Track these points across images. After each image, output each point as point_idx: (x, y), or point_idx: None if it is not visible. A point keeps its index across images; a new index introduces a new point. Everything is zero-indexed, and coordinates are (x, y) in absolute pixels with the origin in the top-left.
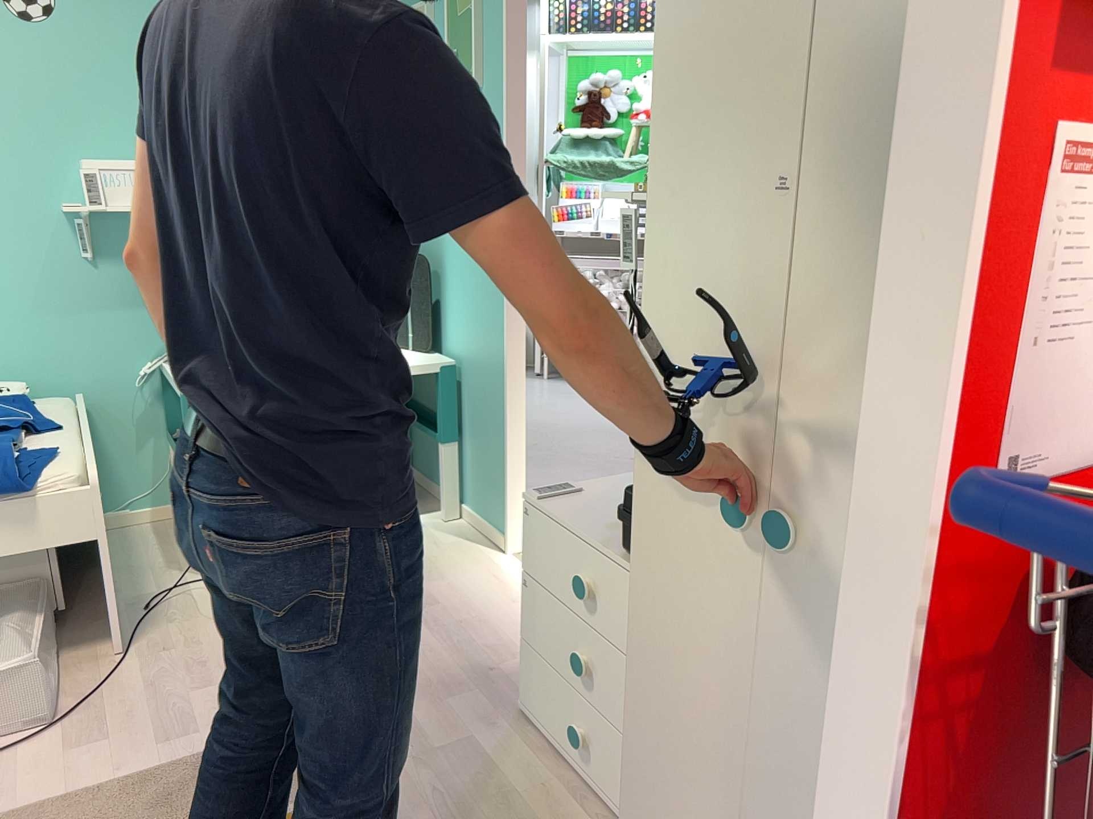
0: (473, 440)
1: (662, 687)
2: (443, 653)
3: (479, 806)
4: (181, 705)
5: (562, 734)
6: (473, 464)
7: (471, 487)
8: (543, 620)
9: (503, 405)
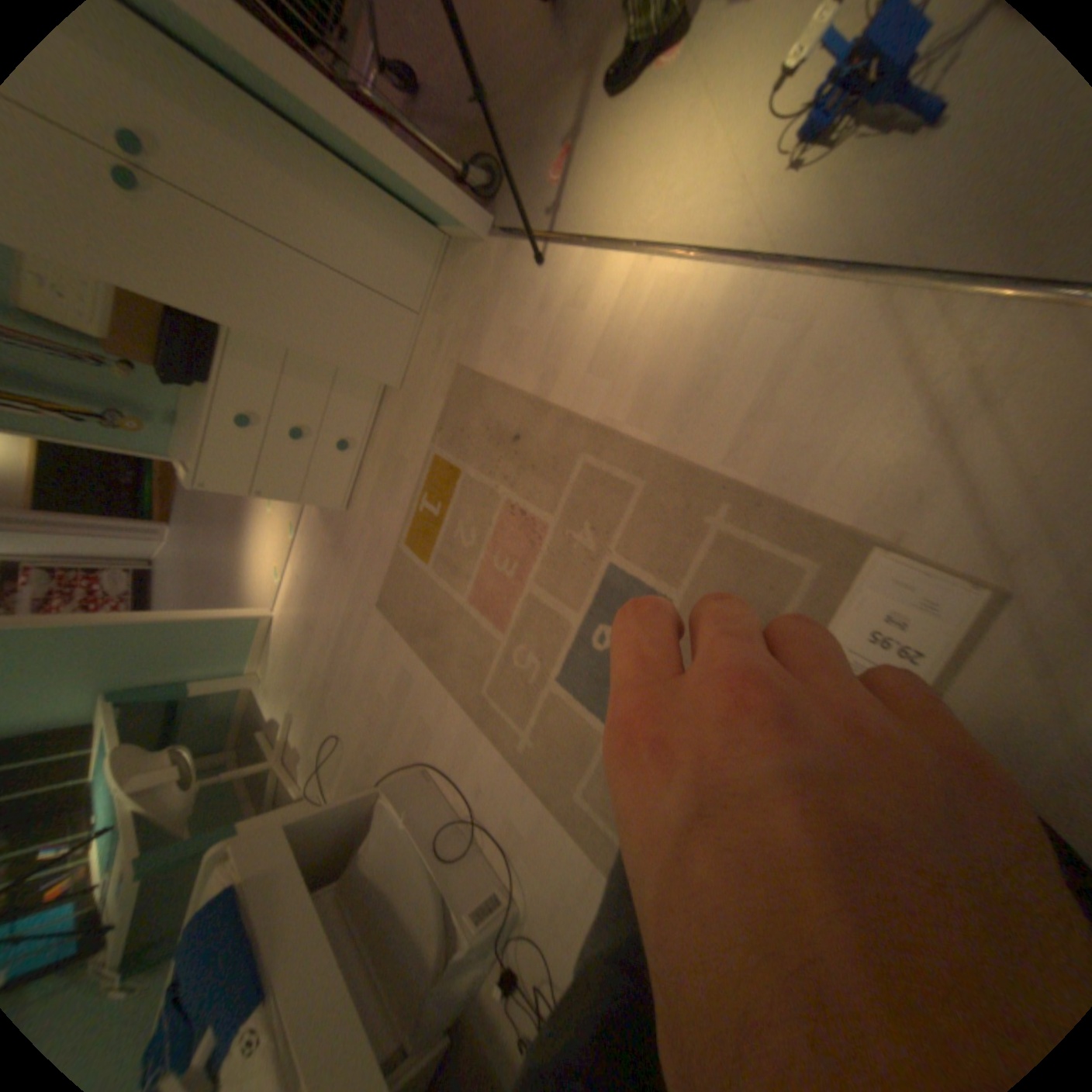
0: (177, 663)
1: (266, 307)
2: (327, 580)
3: (385, 476)
4: (389, 695)
5: (343, 463)
6: (201, 661)
7: (222, 663)
8: (275, 473)
9: (135, 623)
